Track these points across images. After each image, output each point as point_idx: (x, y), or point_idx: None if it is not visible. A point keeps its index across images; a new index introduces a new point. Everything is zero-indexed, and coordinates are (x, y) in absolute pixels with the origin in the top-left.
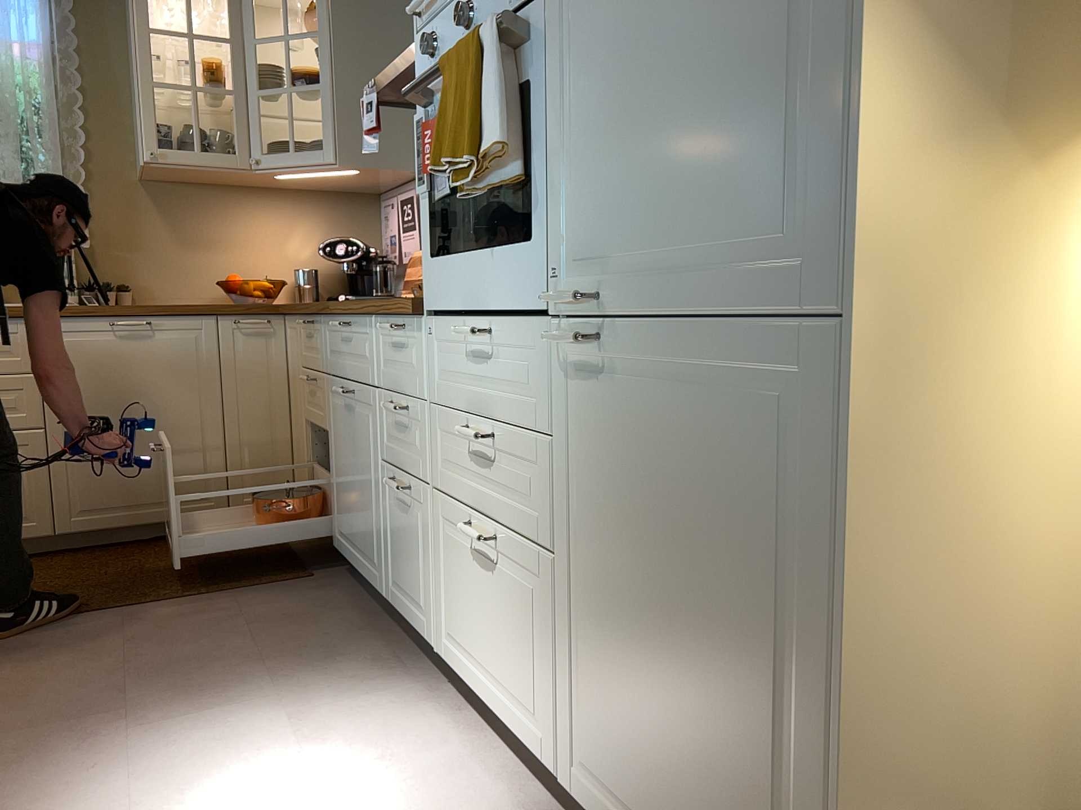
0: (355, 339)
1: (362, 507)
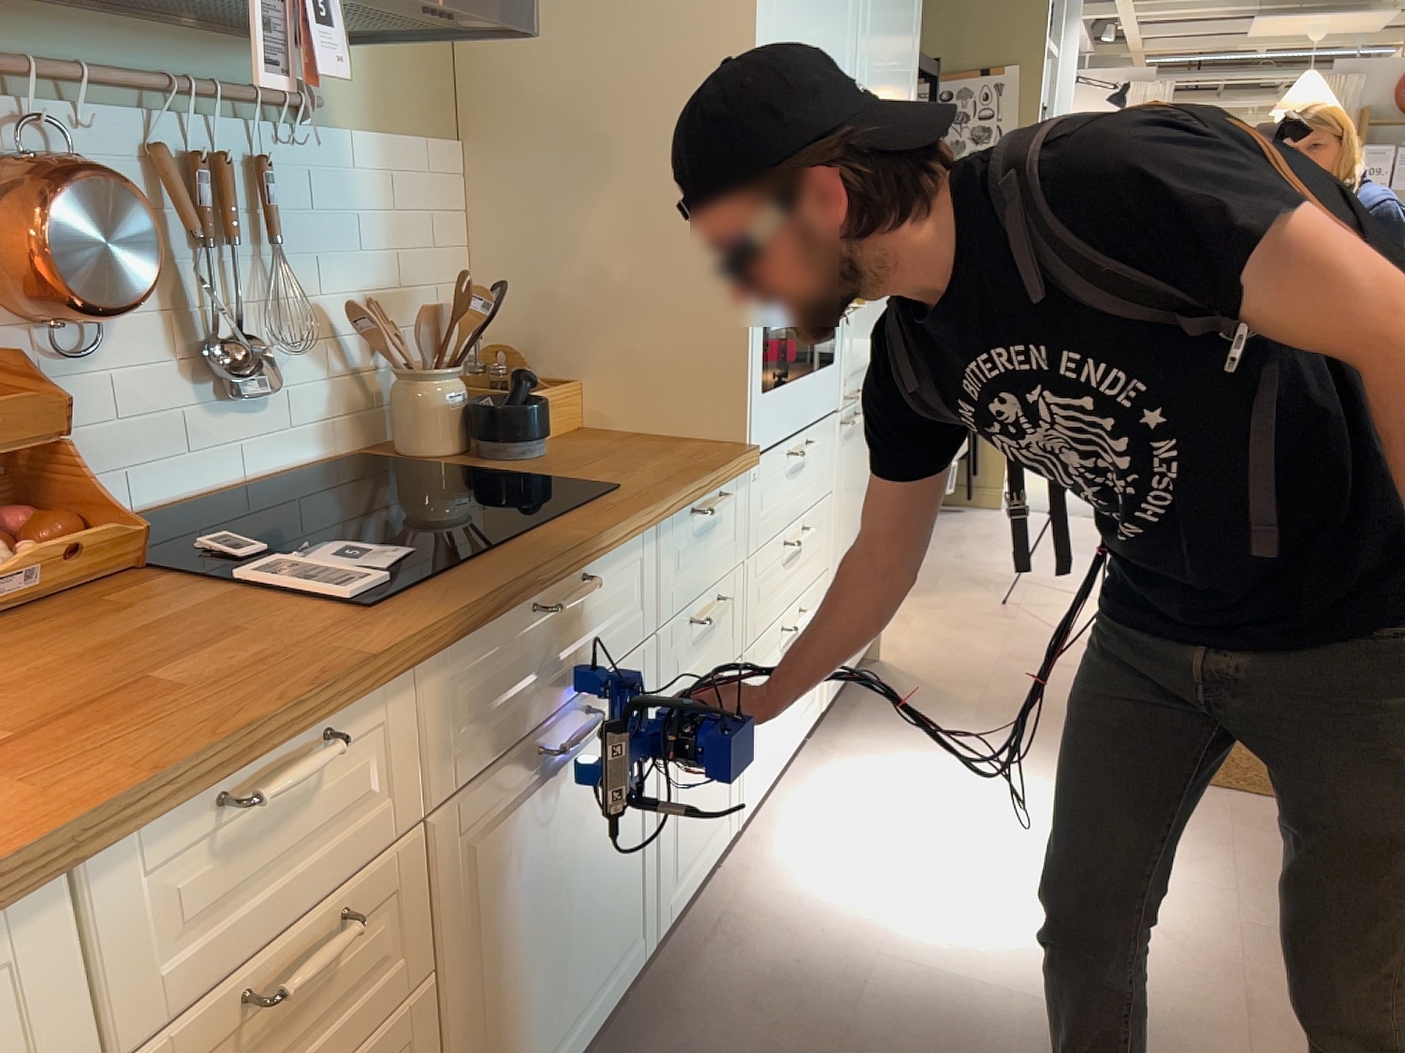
0: (594, 599)
1: (600, 899)
